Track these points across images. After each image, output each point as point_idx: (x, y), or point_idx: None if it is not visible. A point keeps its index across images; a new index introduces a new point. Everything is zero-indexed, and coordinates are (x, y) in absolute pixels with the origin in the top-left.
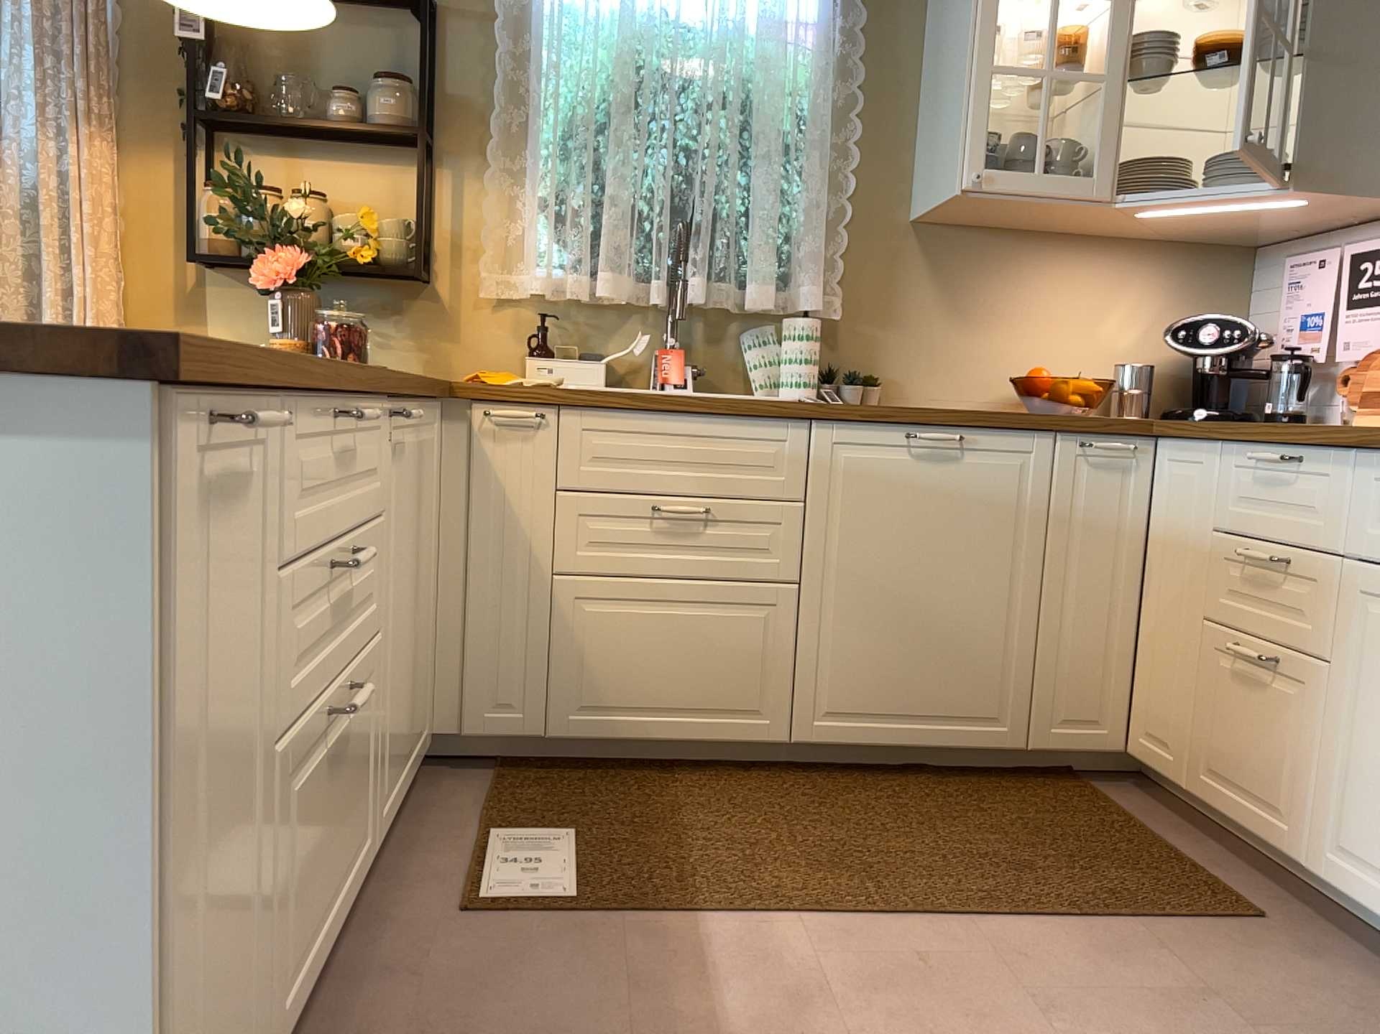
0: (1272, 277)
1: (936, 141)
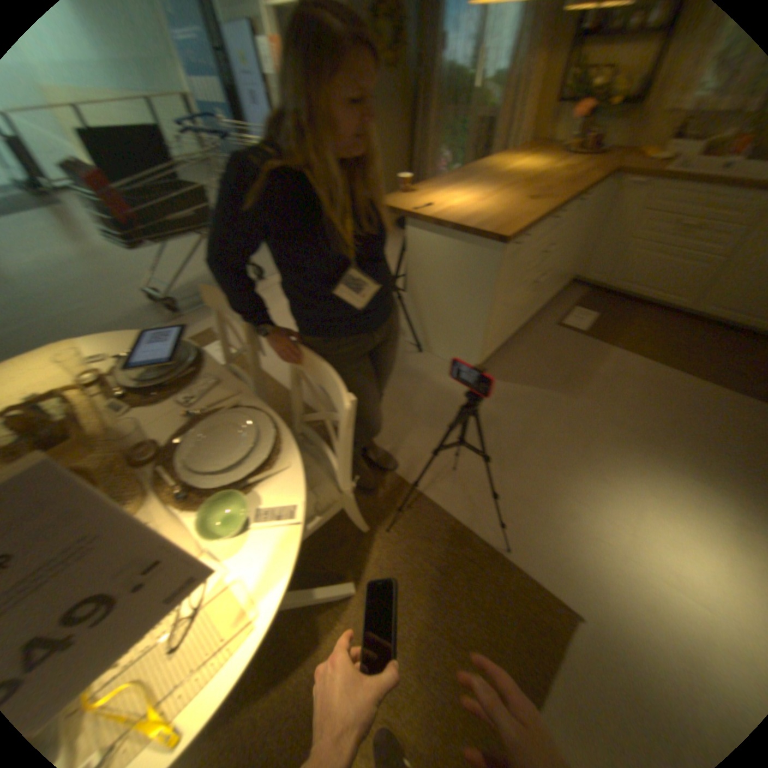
0: None
1: None
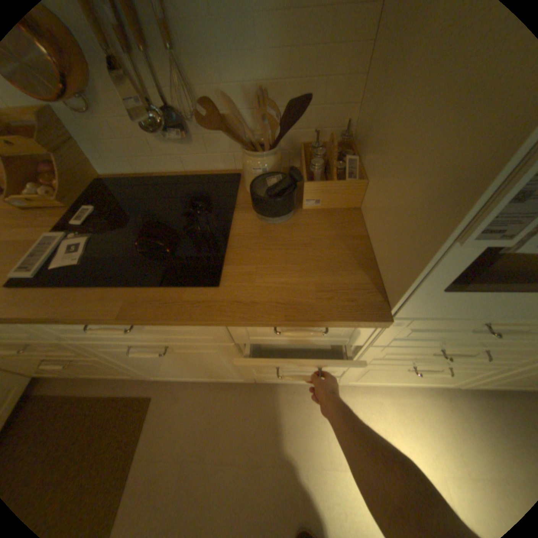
0: None
1: None
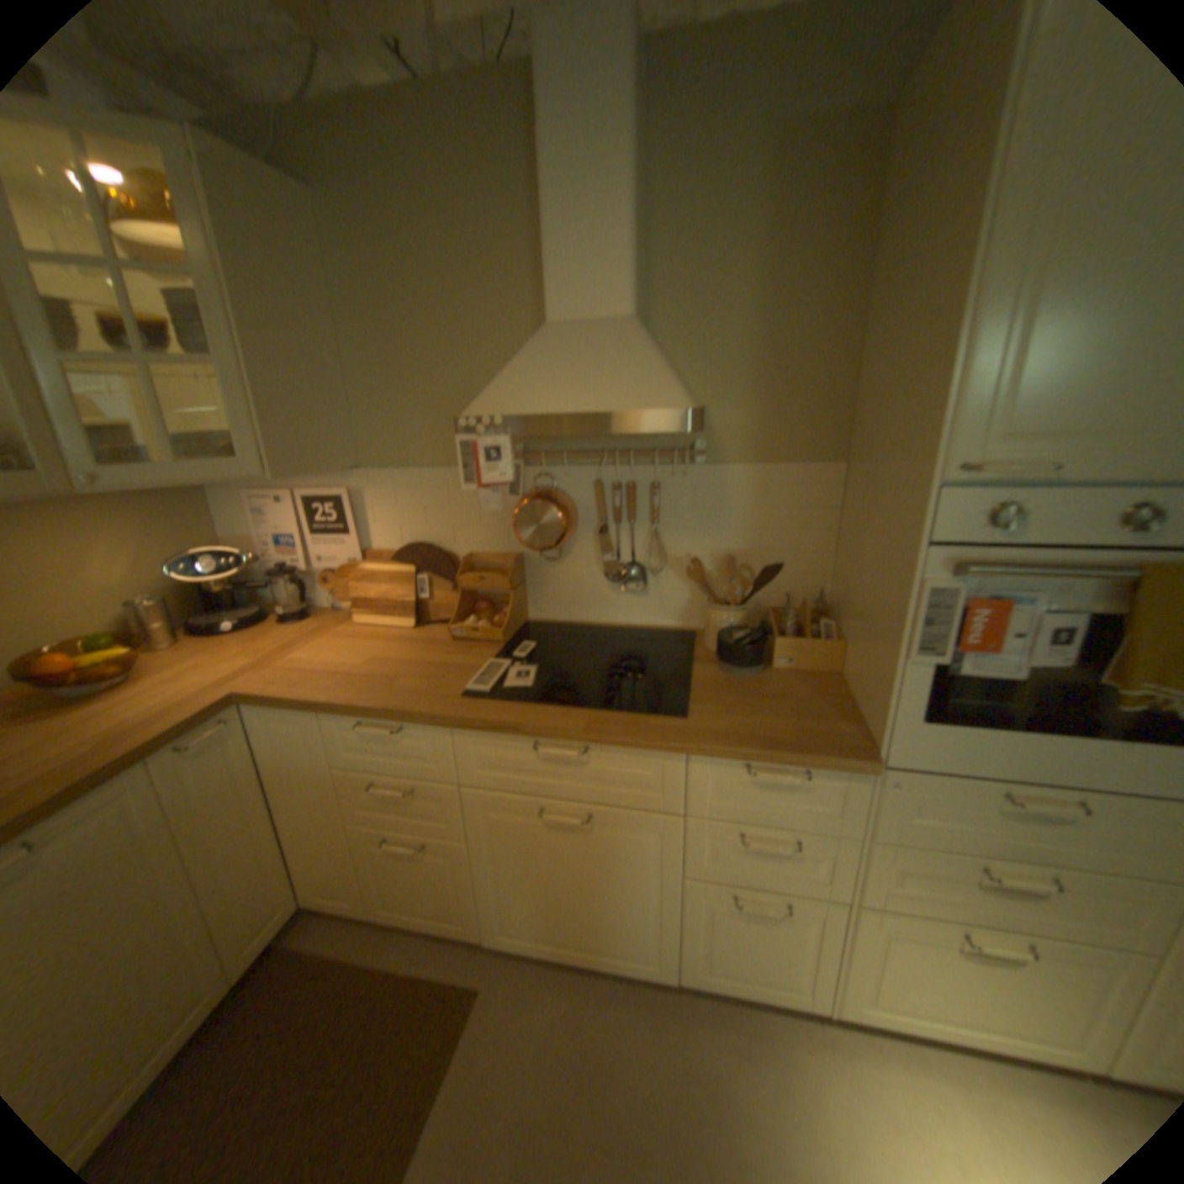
0: (225, 495)
1: None
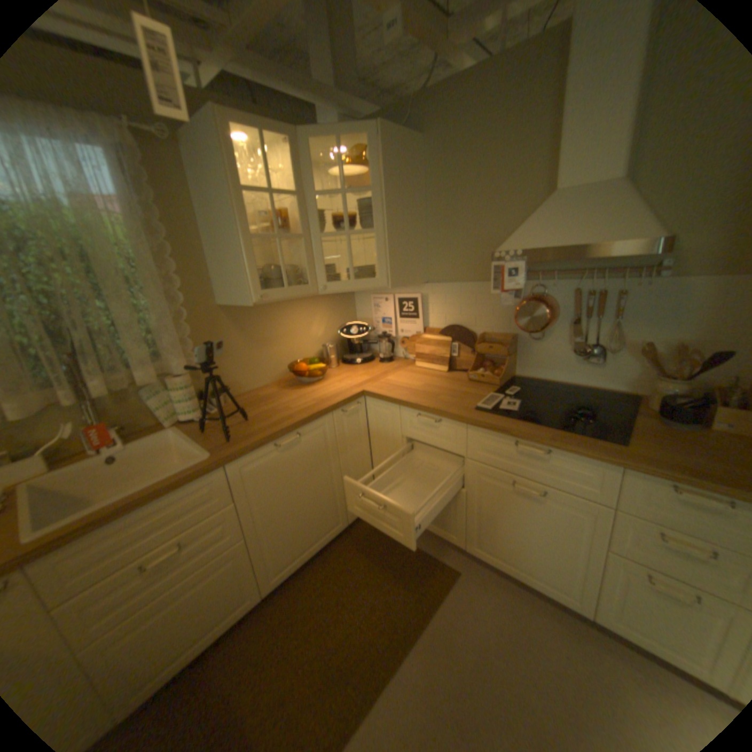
0: (362, 298)
1: (221, 268)
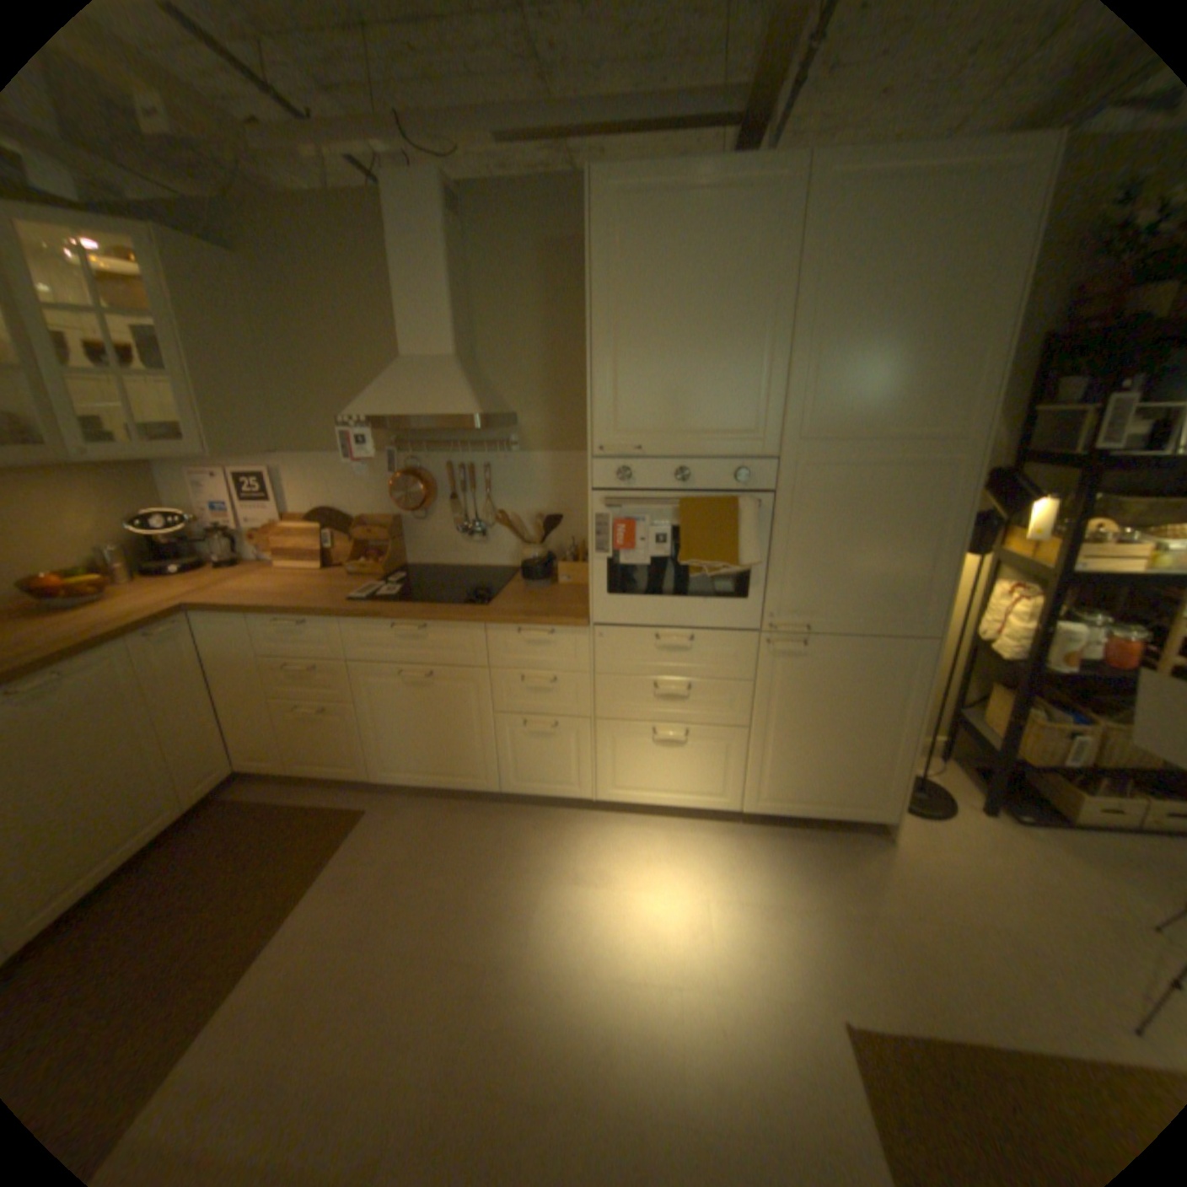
0: (169, 475)
1: None
